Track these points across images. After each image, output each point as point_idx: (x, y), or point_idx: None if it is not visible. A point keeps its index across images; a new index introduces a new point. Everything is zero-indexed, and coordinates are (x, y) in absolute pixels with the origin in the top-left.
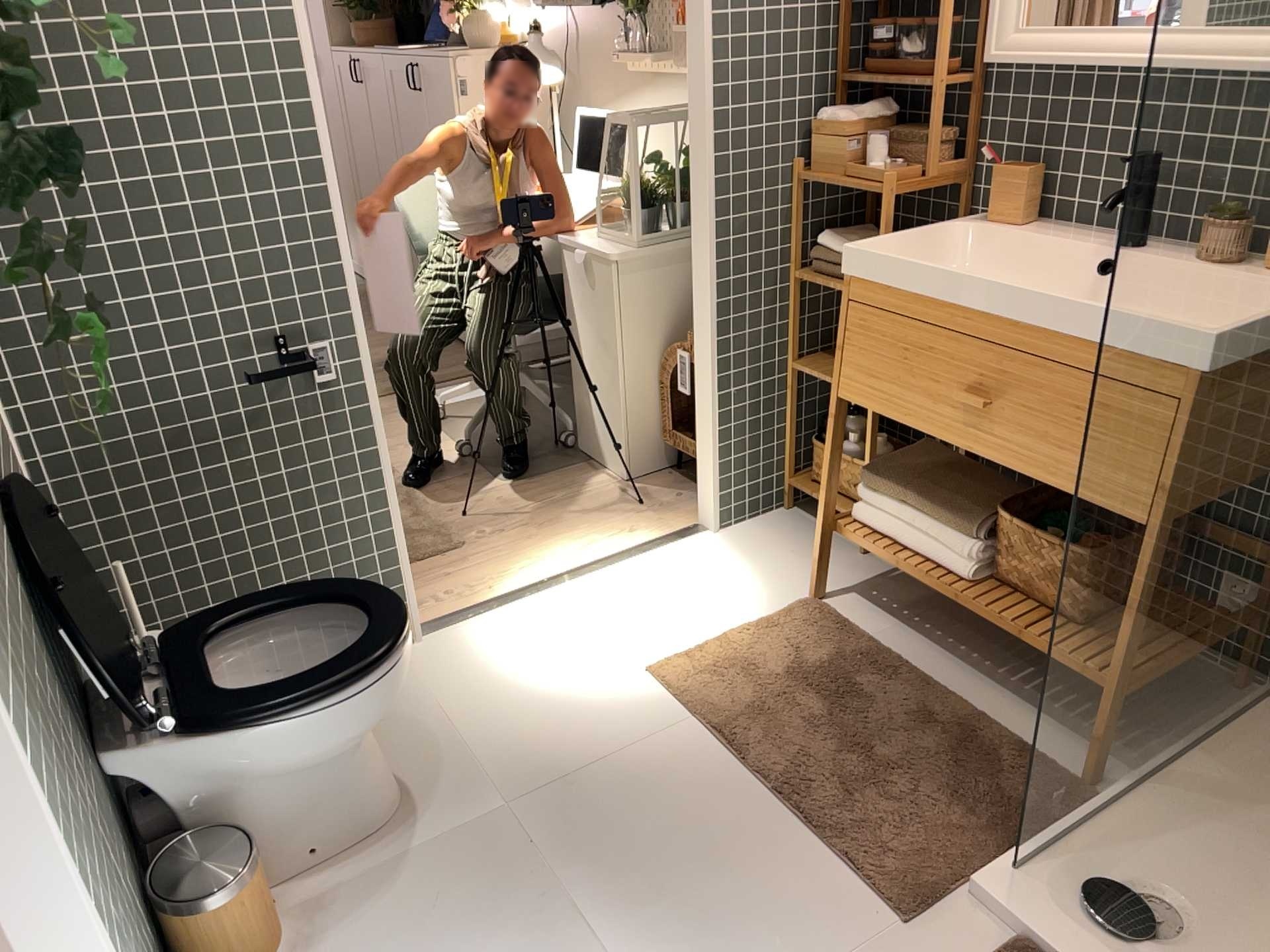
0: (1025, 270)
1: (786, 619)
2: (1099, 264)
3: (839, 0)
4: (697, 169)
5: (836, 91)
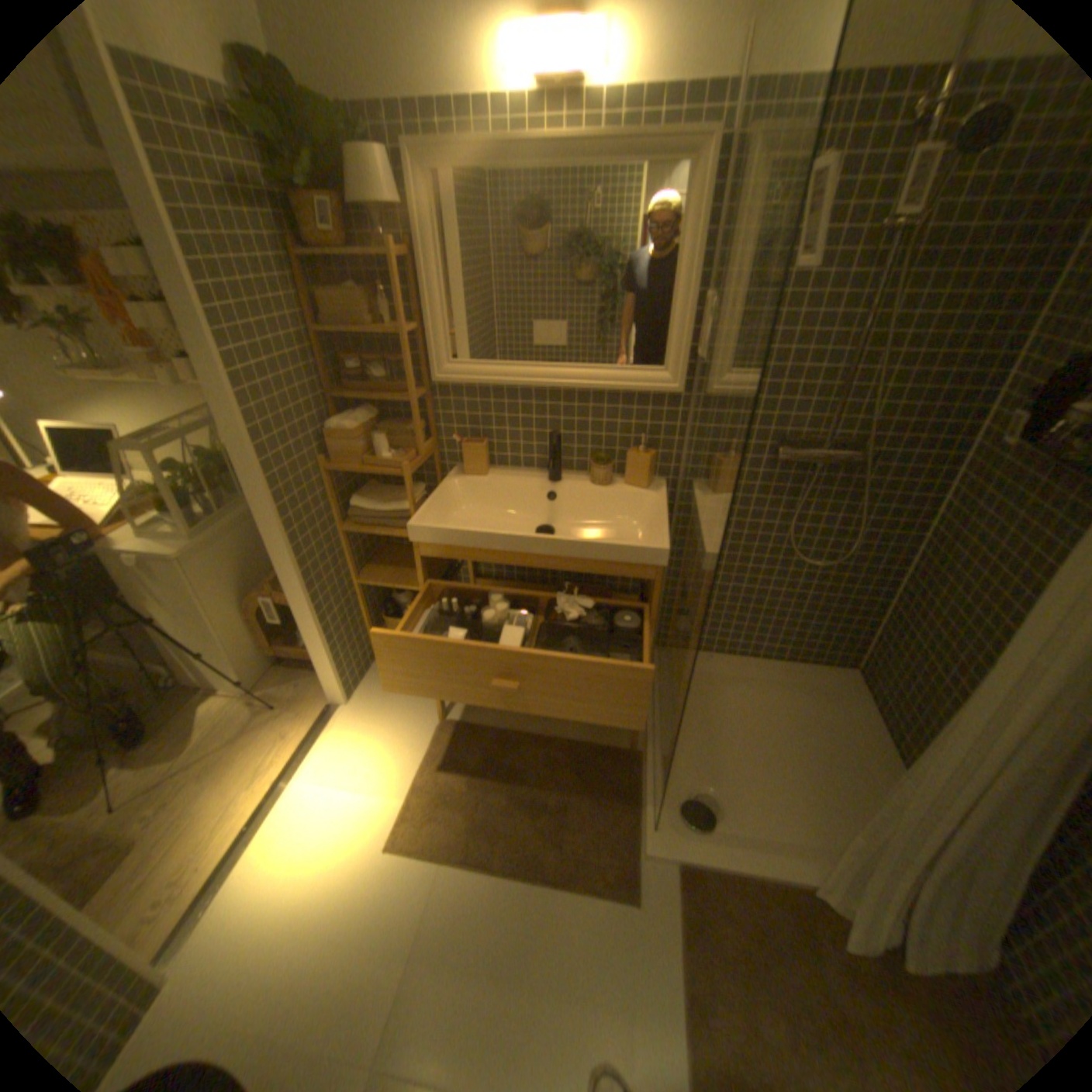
0: (501, 499)
1: (437, 744)
2: (544, 490)
3: (308, 336)
4: (250, 485)
5: (325, 399)
